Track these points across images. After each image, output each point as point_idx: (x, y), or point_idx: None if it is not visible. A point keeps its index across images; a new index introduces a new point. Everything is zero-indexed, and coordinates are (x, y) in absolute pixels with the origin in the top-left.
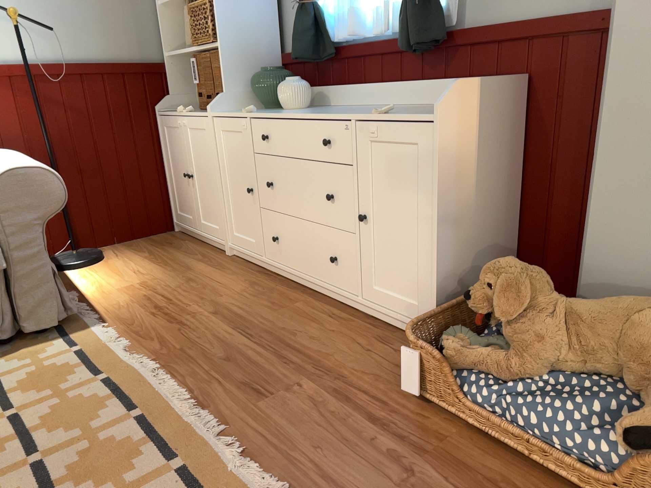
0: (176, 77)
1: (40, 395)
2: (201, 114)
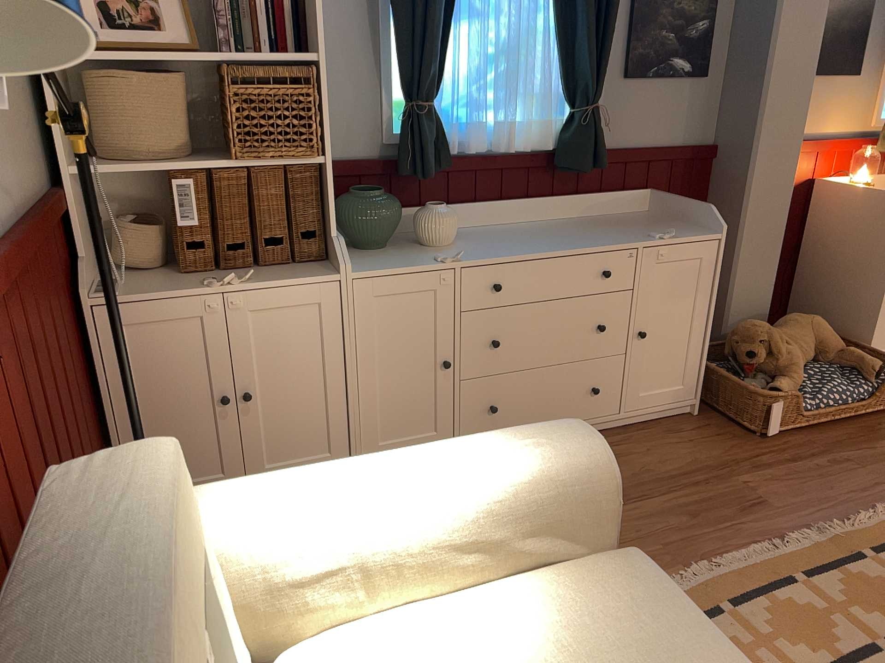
0: (81, 216)
1: (766, 661)
2: (291, 279)
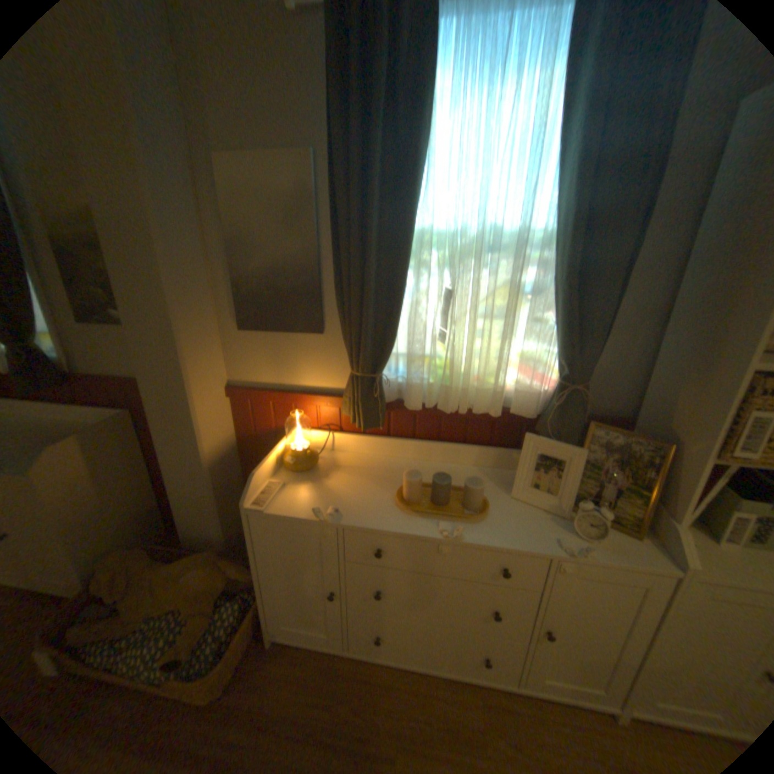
0: None
1: None
2: None
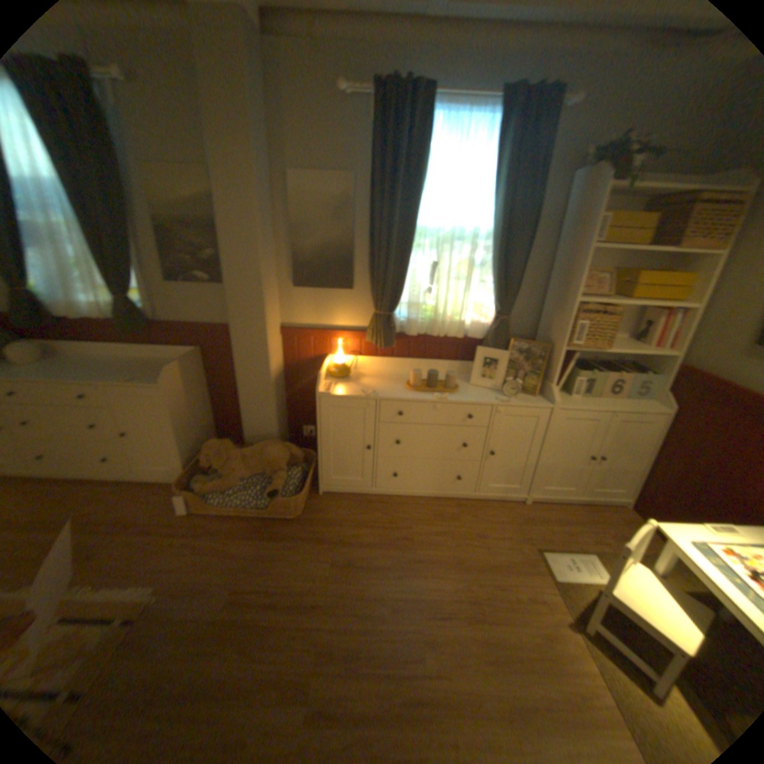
0: None
1: None
2: None
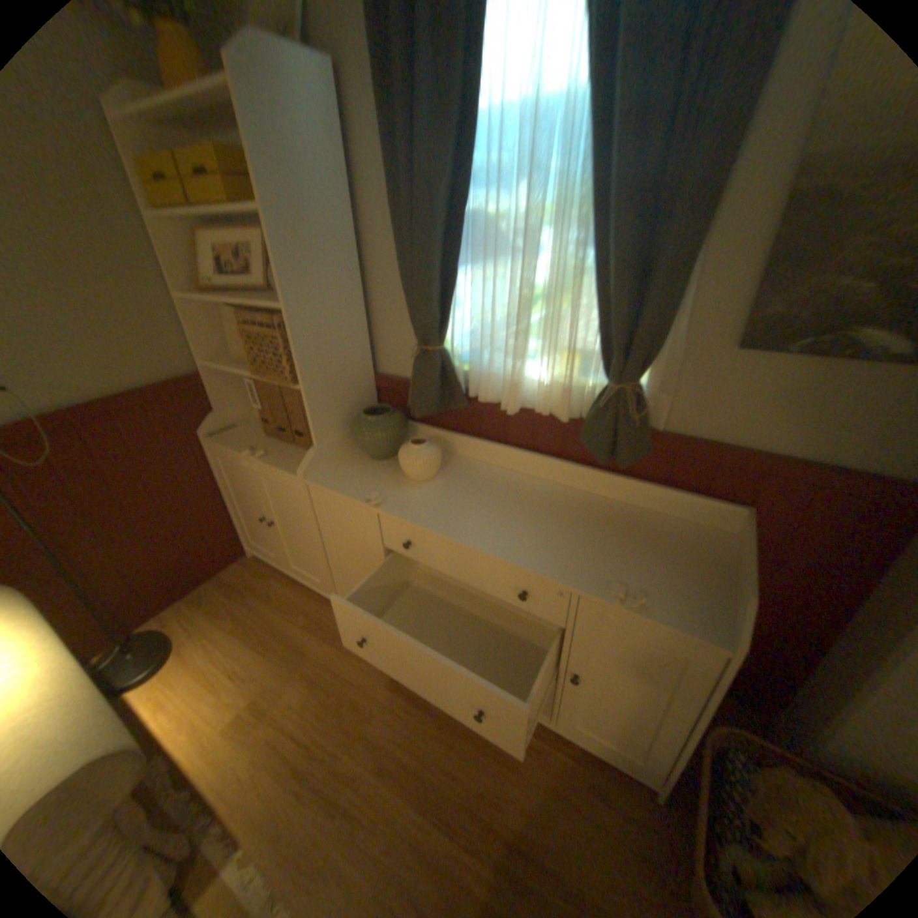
0: (217, 386)
1: None
2: (281, 466)
